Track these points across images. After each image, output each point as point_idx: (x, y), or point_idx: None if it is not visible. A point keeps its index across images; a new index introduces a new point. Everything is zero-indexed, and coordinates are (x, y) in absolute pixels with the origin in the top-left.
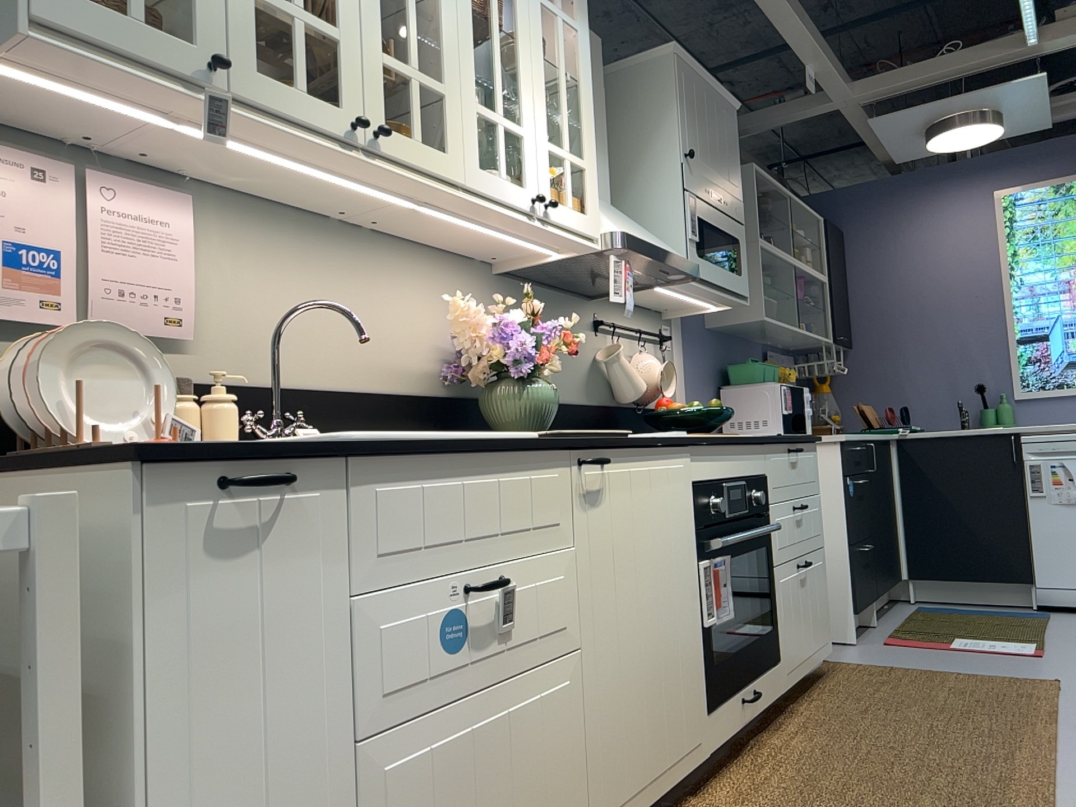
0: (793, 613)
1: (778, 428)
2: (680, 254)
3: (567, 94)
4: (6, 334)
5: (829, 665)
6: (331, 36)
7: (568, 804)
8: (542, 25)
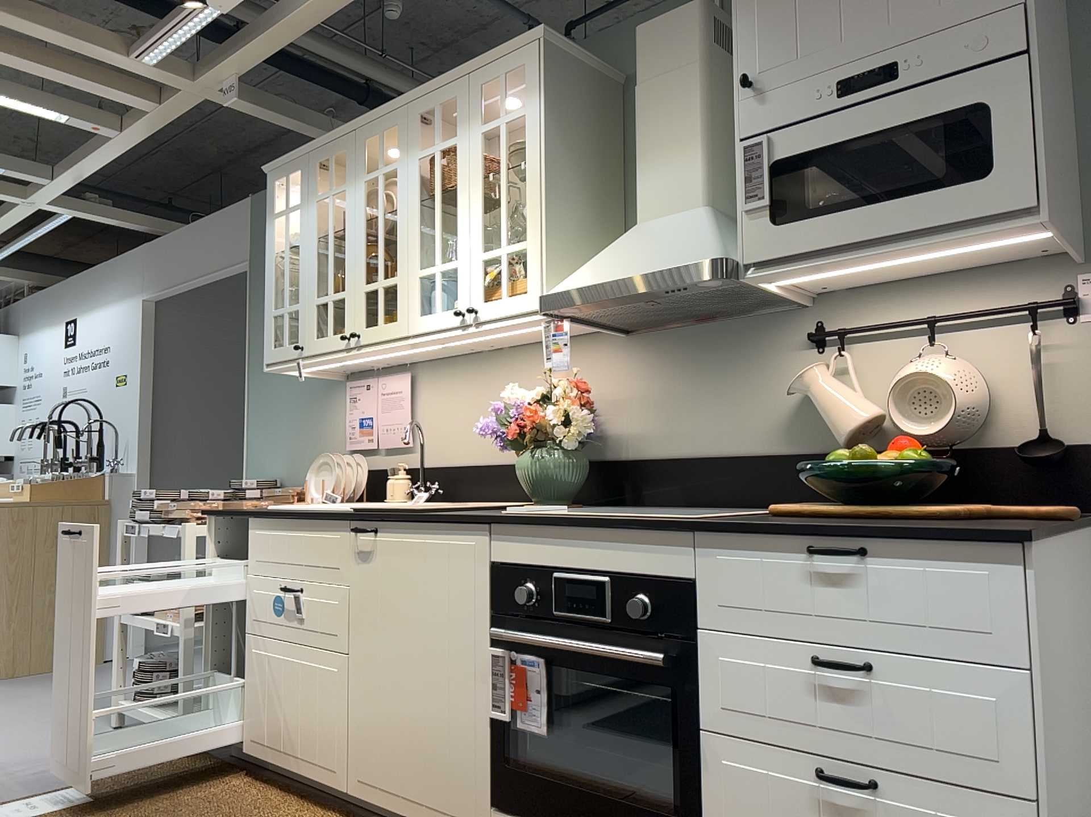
0: None
1: None
2: (694, 254)
3: (504, 191)
4: (364, 454)
5: None
6: (342, 297)
7: (332, 744)
8: (480, 153)
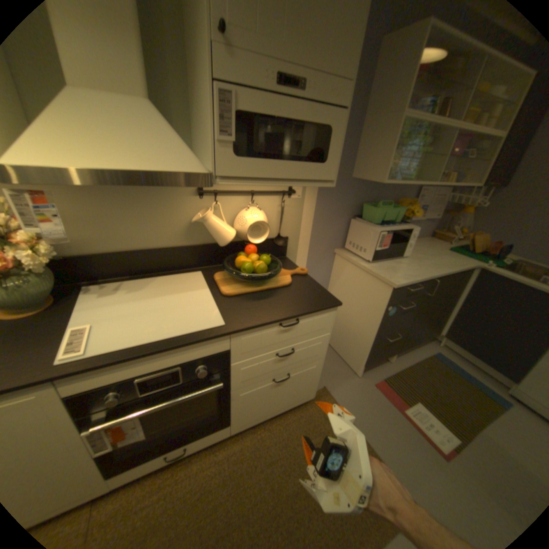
0: (255, 402)
1: (370, 255)
2: (183, 162)
3: None
4: None
5: (319, 393)
6: None
7: None
8: None
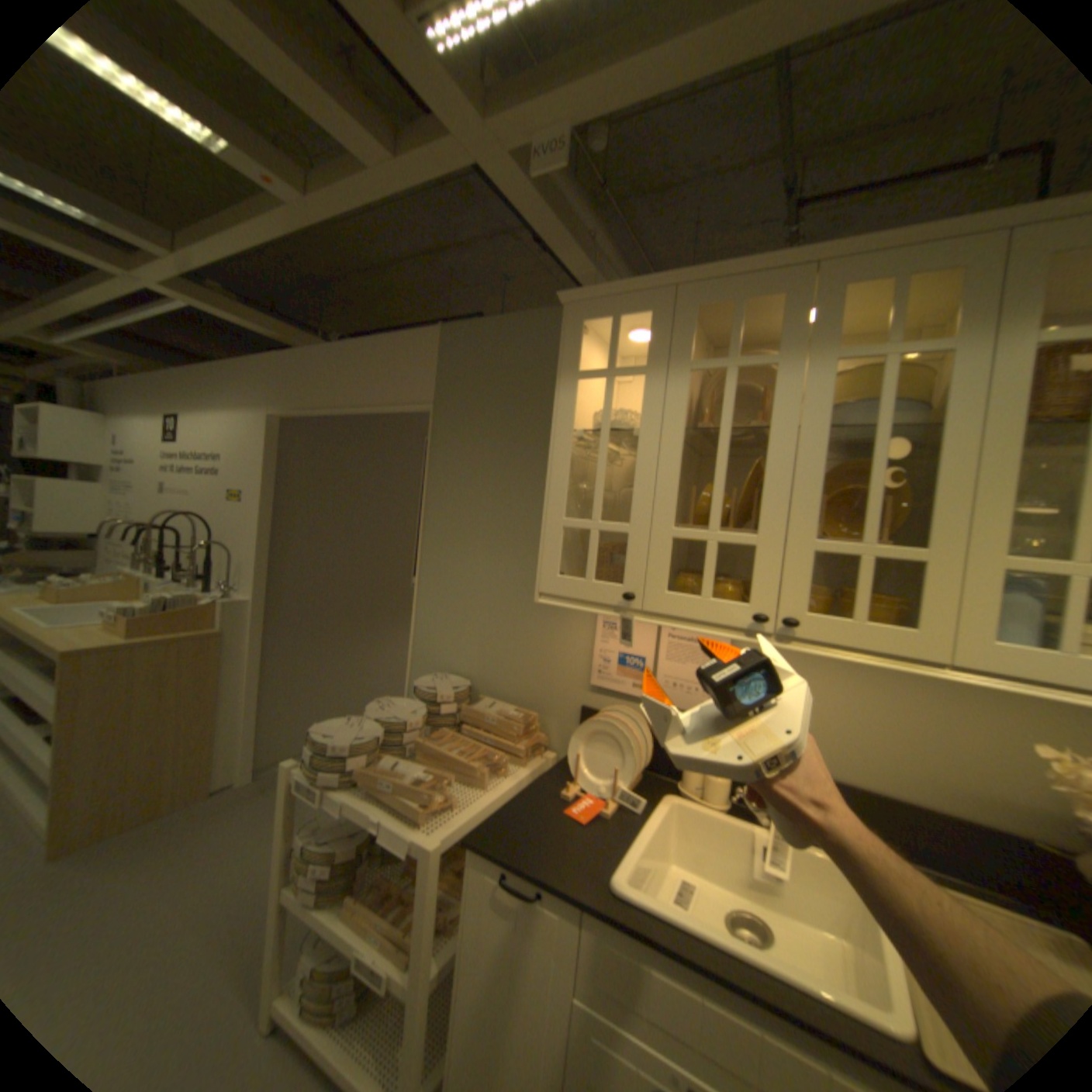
0: None
1: None
2: None
3: None
4: (620, 695)
5: None
6: (748, 543)
7: None
8: None
